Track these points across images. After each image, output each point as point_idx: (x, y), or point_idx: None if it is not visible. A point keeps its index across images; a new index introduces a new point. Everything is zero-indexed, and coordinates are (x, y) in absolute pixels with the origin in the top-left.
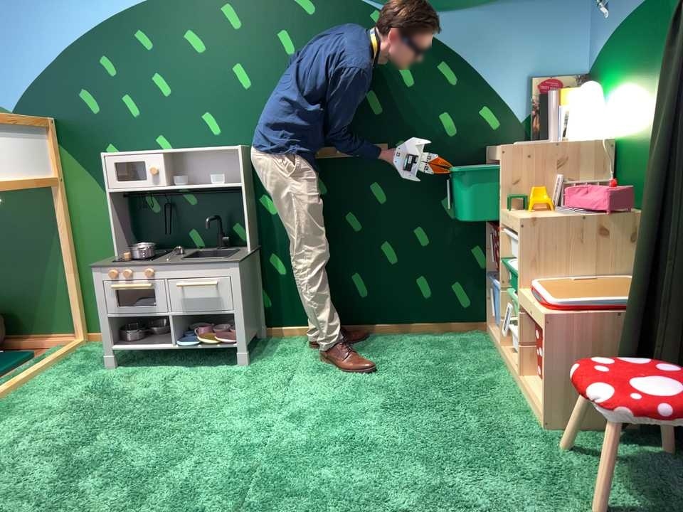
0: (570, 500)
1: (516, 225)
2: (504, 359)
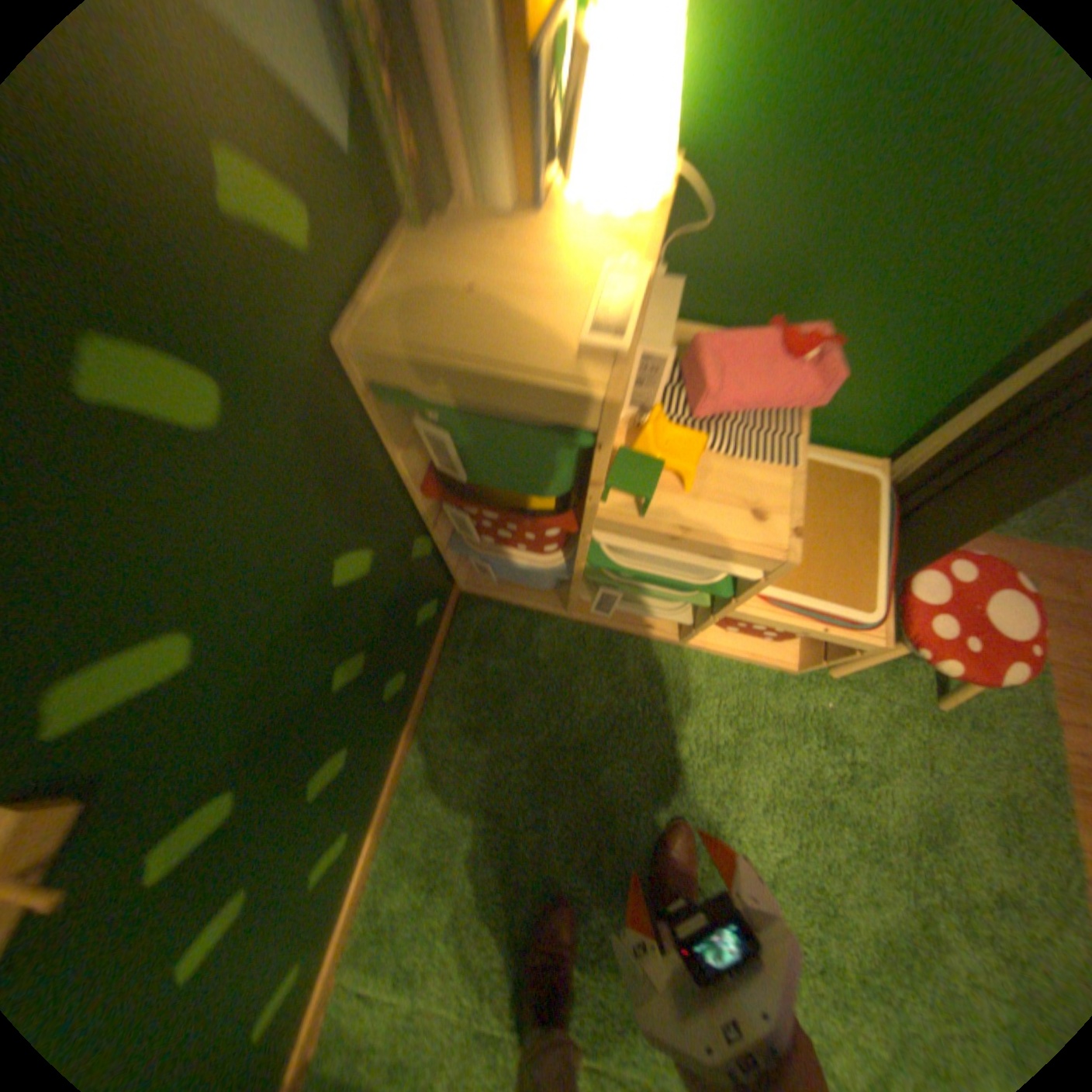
0: (923, 722)
1: (743, 557)
2: (591, 620)
